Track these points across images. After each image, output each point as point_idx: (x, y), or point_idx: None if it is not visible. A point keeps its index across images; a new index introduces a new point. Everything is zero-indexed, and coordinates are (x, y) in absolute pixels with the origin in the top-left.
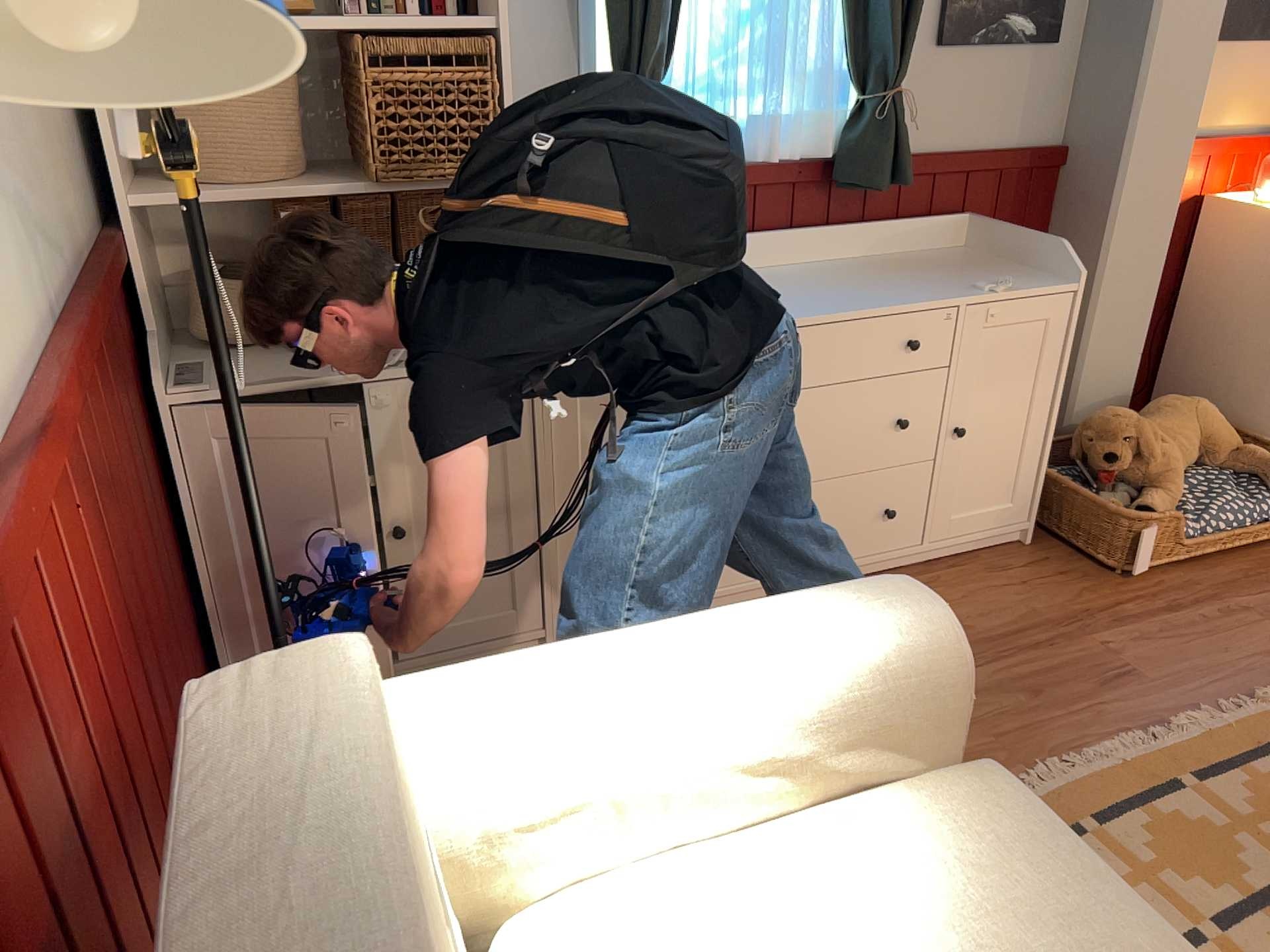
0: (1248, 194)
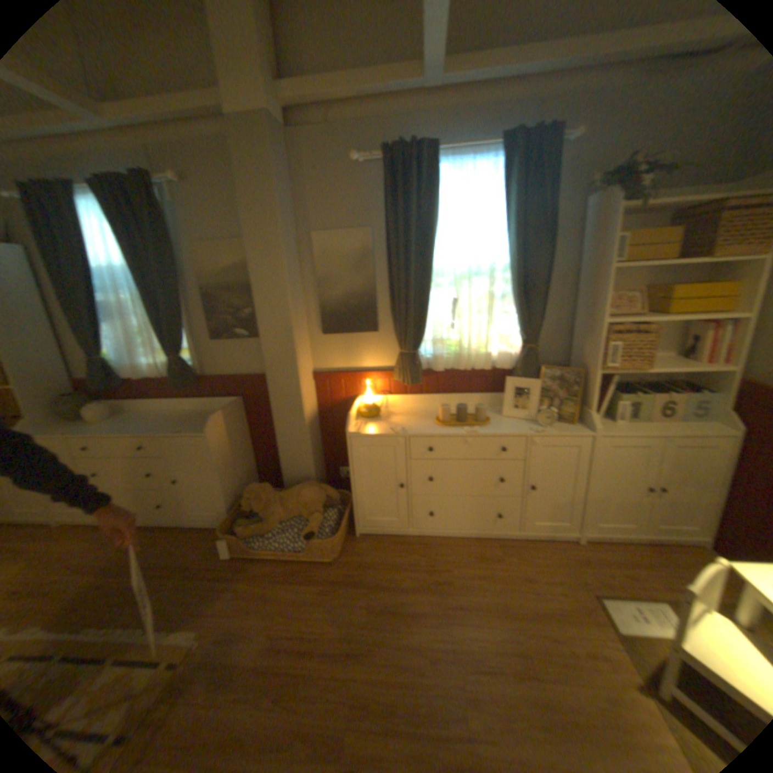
0: (377, 397)
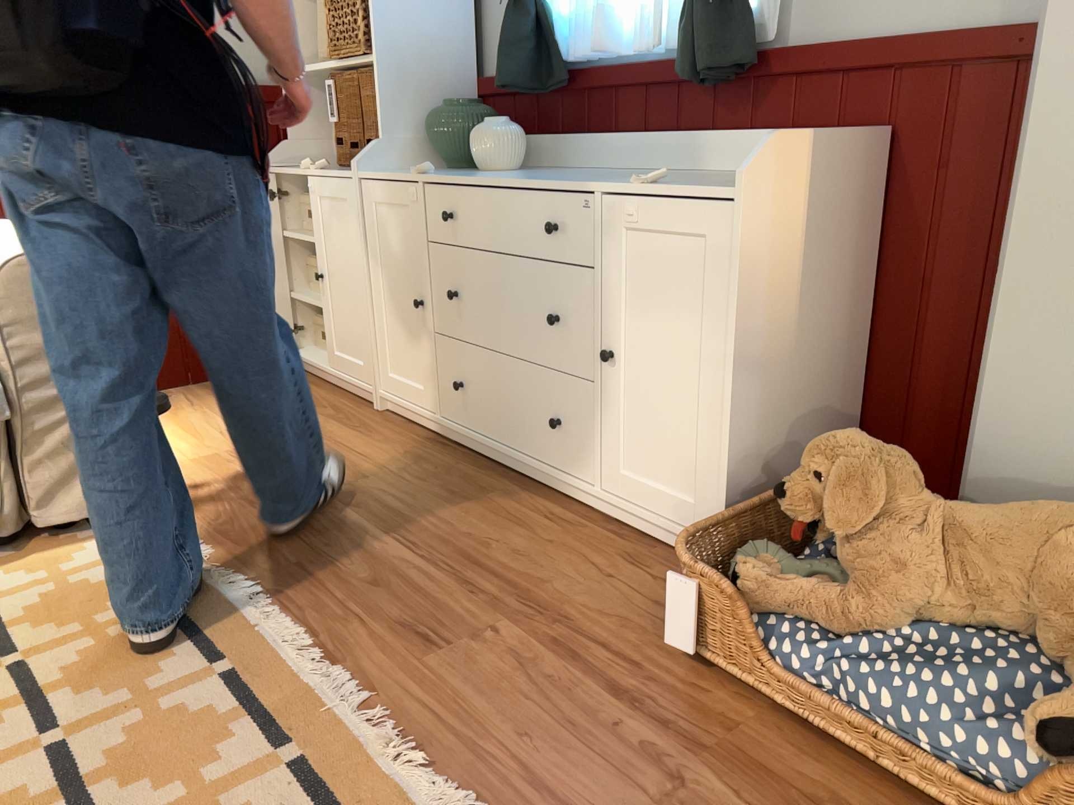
0: None
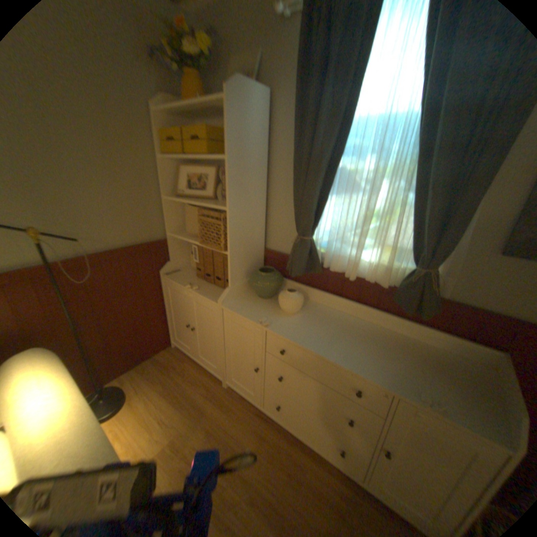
0: None
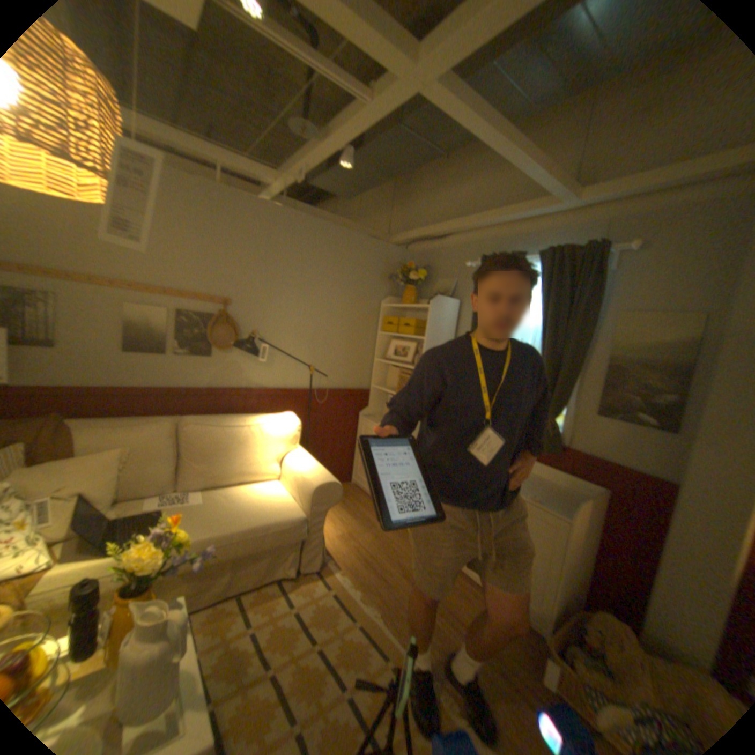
0: None
